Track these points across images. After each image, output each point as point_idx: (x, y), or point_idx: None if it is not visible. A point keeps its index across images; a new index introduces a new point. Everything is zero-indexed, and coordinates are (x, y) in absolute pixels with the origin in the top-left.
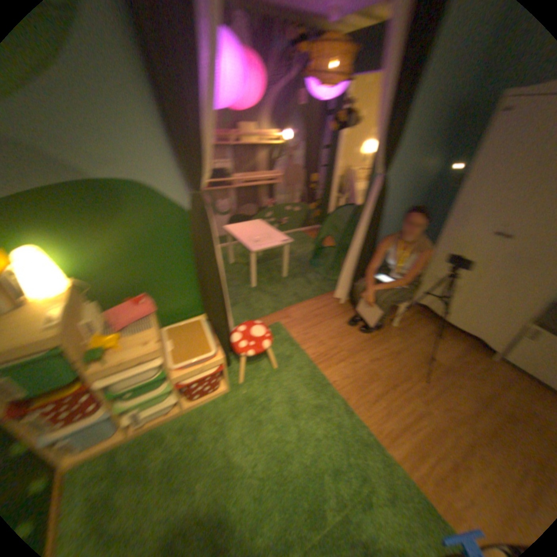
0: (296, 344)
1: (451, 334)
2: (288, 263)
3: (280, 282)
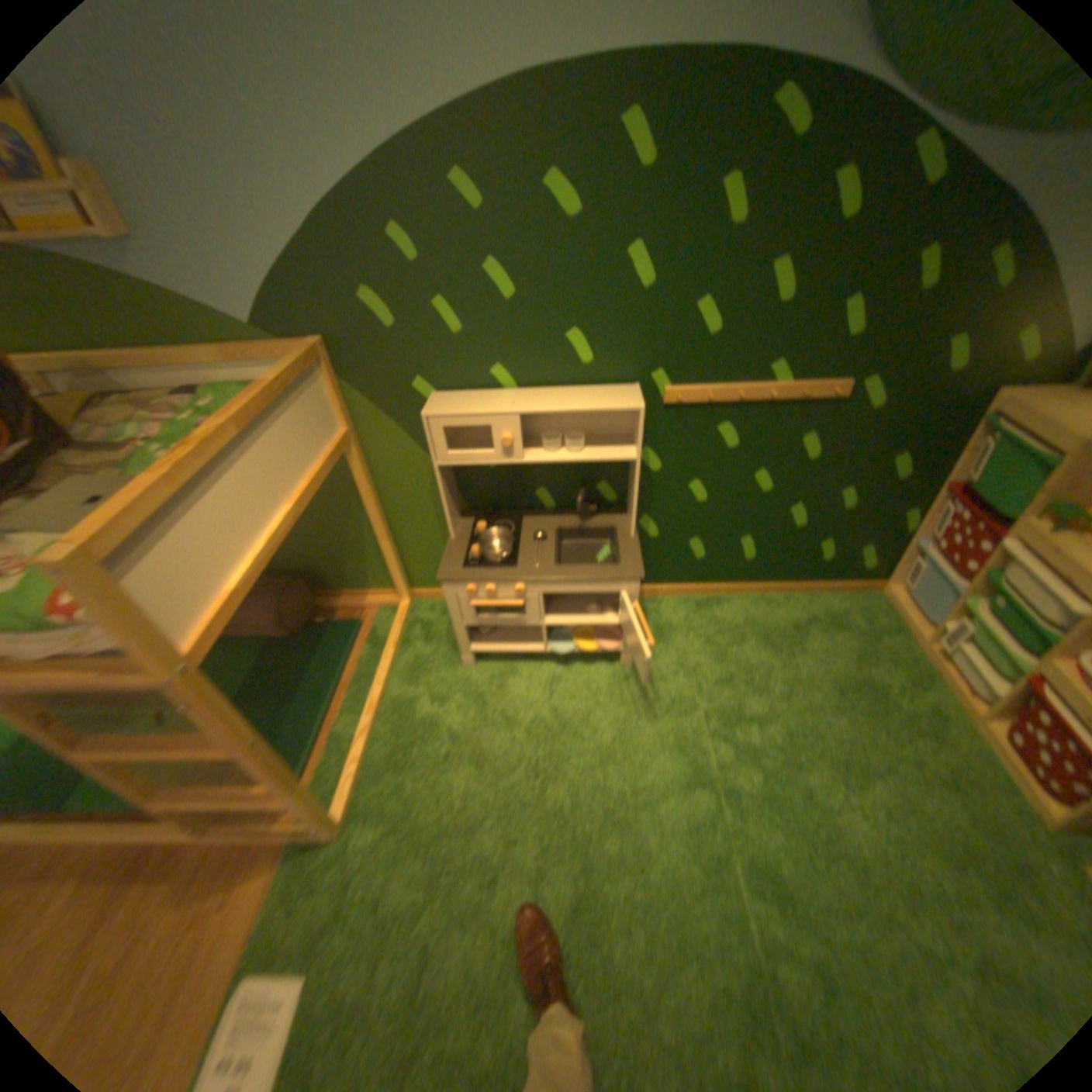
0: None
1: None
2: None
3: None
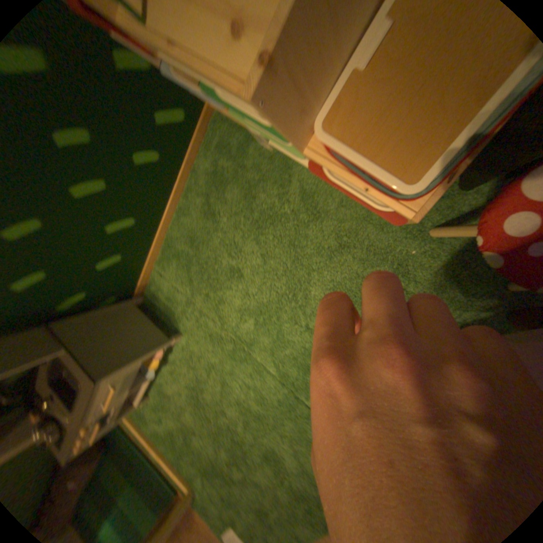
0: None
1: None
2: None
3: None
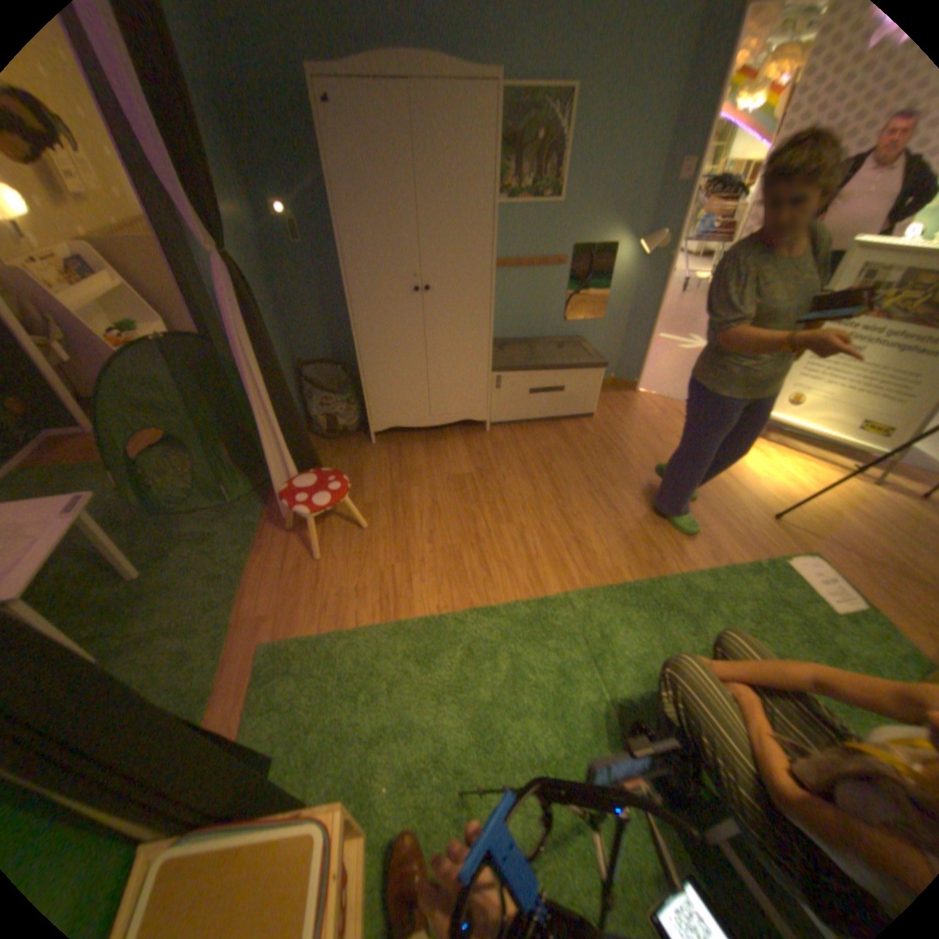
0: (334, 637)
1: (436, 438)
2: (109, 549)
3: (141, 596)
